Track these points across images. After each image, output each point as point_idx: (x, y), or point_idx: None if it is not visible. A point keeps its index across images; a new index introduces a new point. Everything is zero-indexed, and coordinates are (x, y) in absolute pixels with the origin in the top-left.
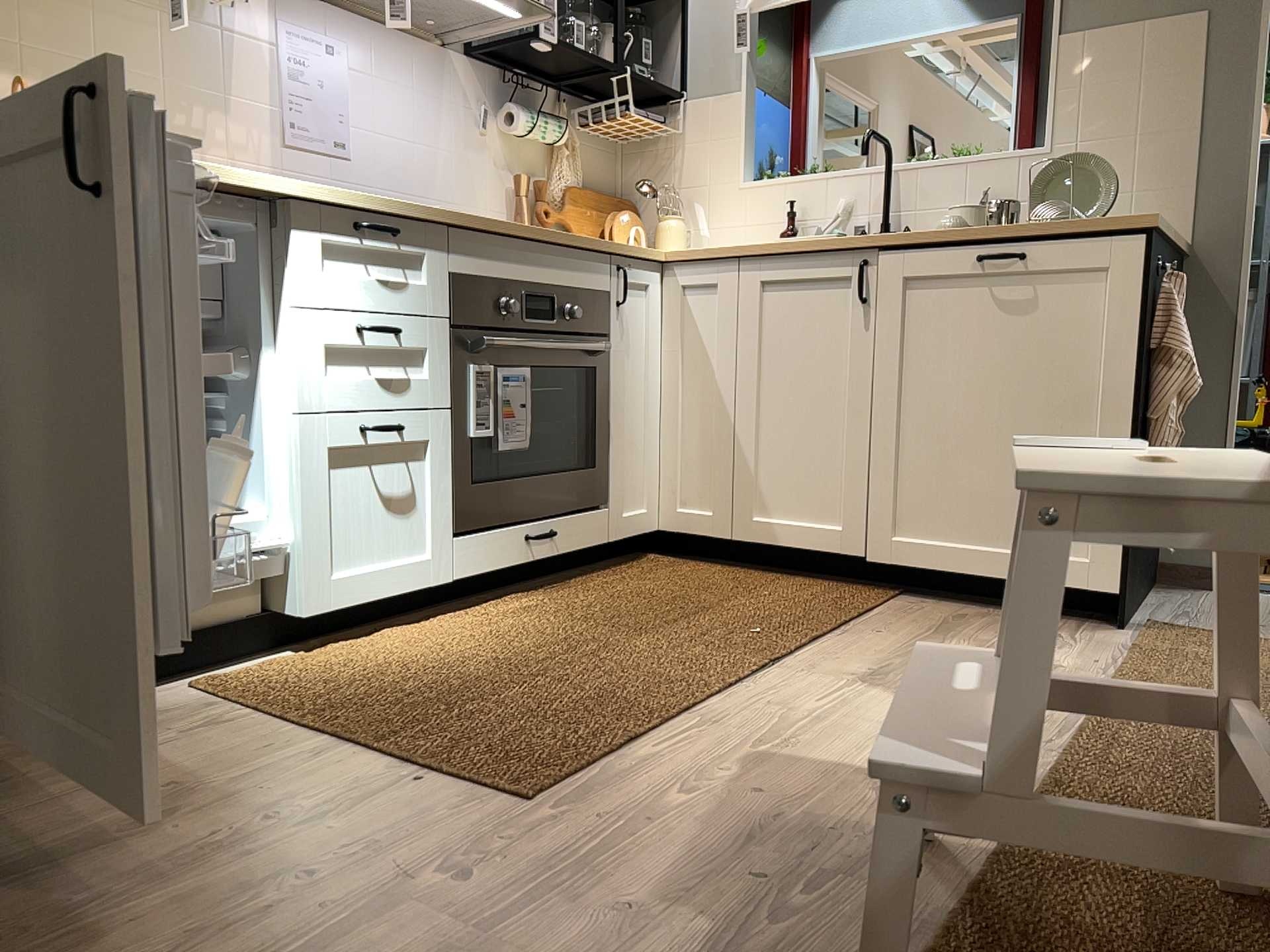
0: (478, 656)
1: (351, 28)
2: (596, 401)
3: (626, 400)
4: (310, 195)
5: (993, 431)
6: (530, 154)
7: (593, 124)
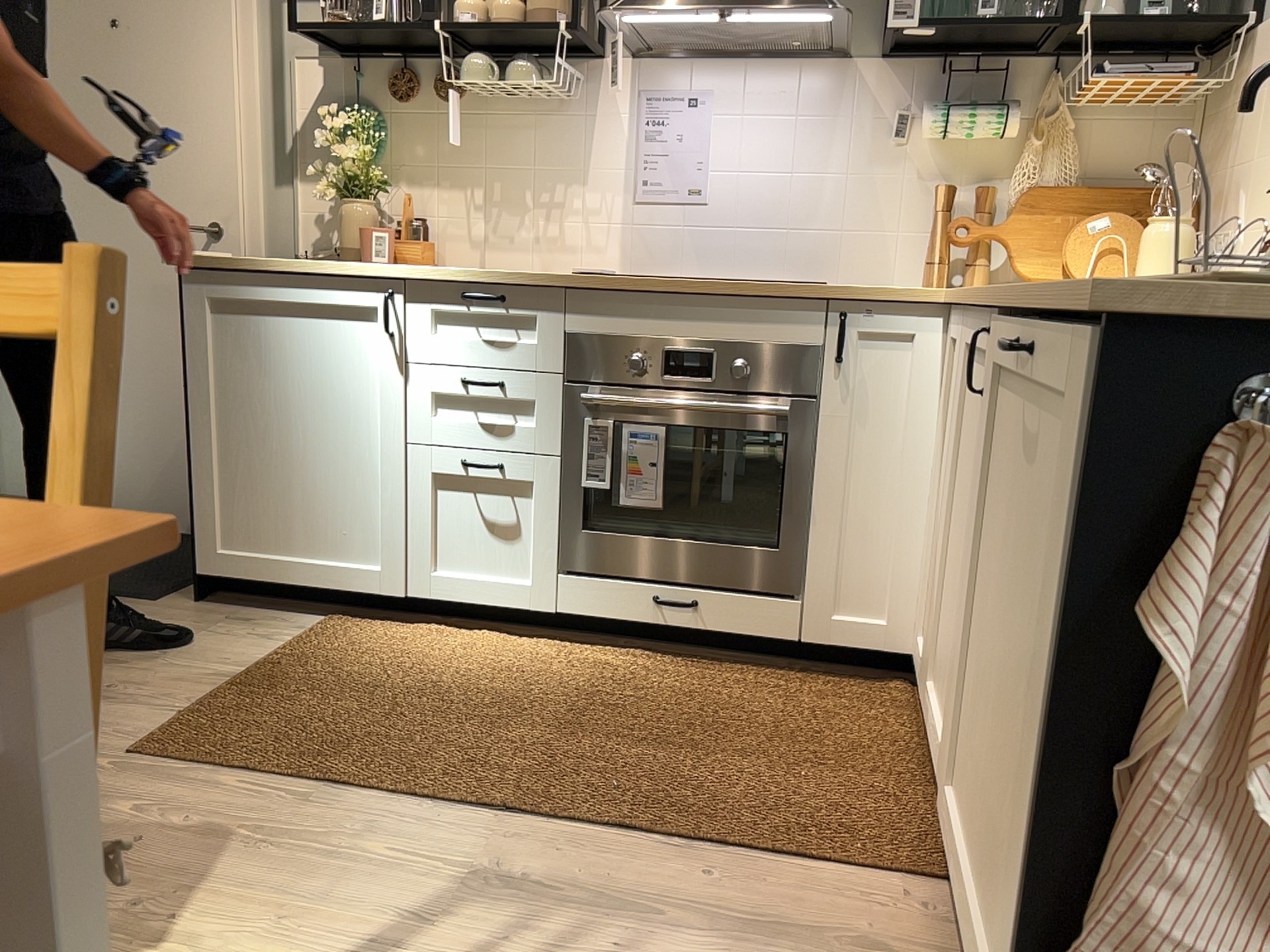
0: (441, 674)
1: (714, 76)
2: (790, 477)
3: (852, 482)
4: (416, 277)
5: (998, 680)
6: (980, 157)
7: (1068, 102)
